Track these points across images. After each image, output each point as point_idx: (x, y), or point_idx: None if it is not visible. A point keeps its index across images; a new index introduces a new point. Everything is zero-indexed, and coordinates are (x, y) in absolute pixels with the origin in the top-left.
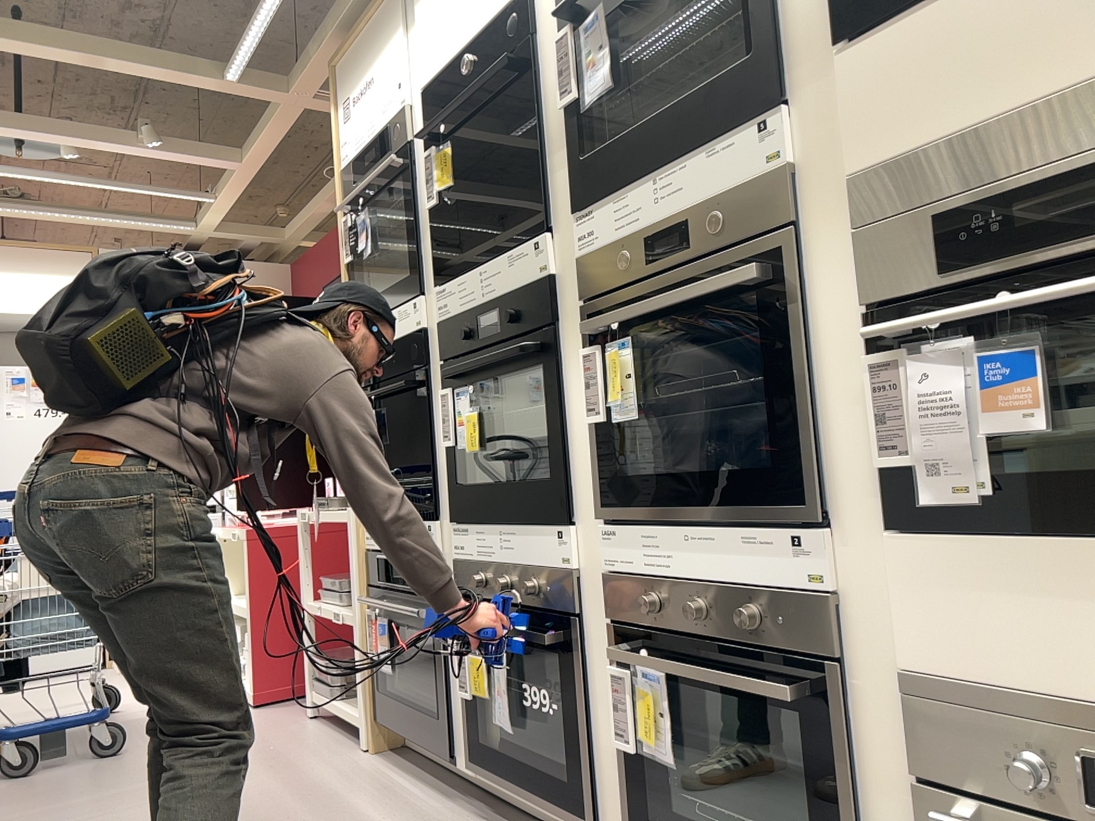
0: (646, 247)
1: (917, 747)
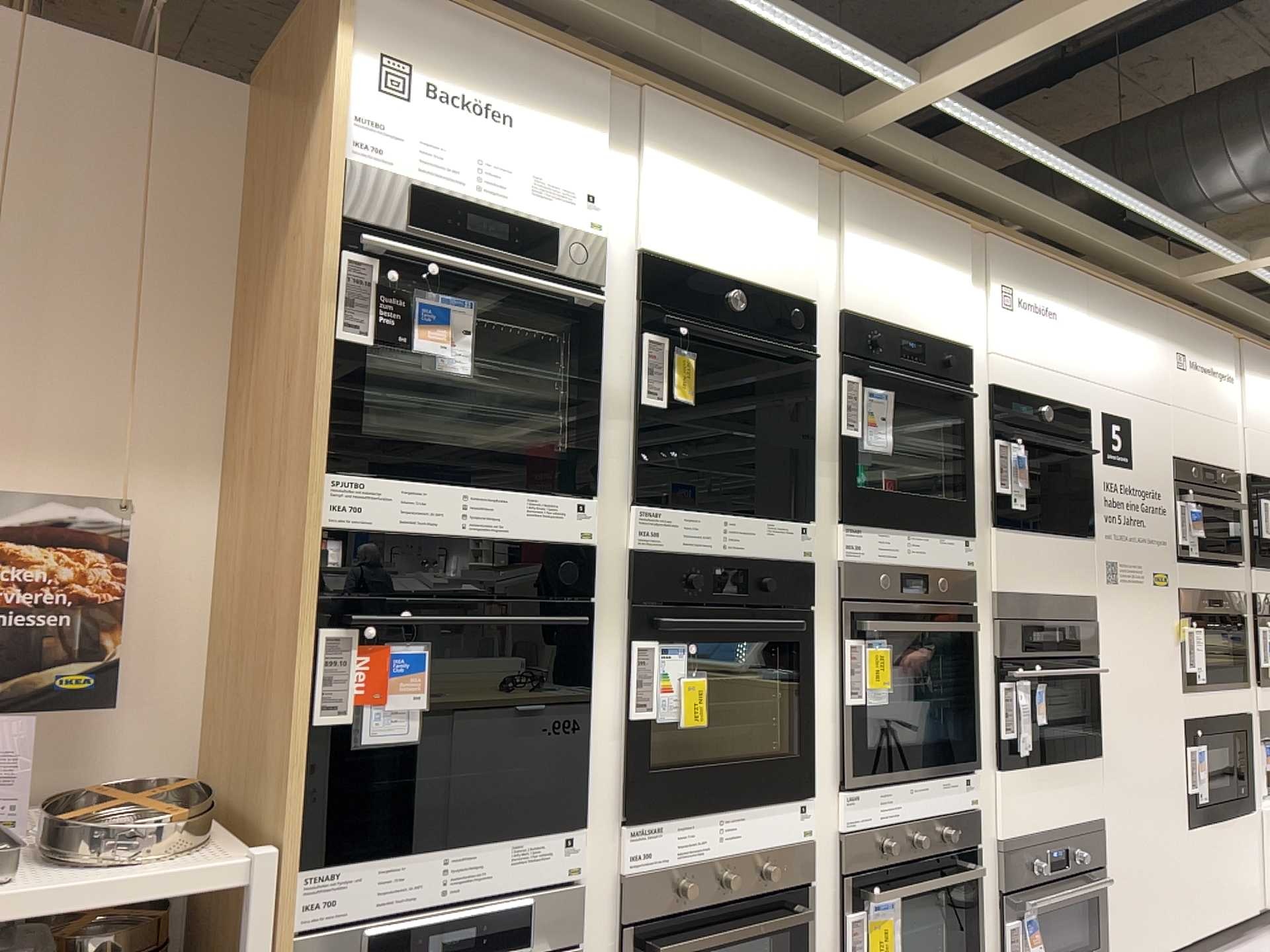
0: (901, 579)
1: (1005, 874)
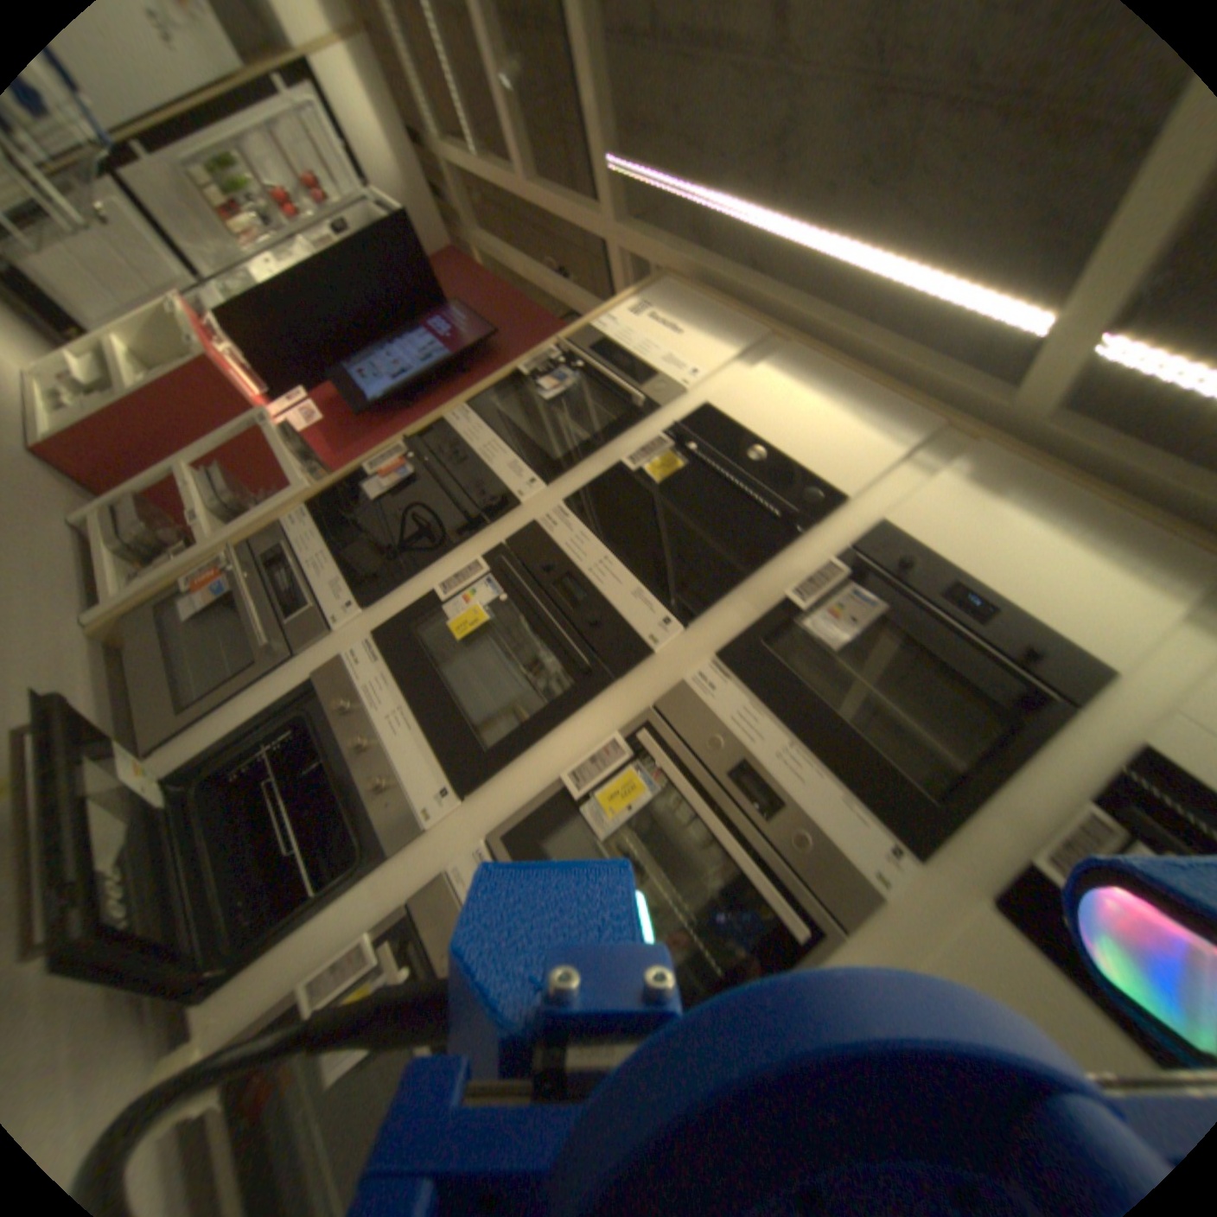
0: (738, 766)
1: None
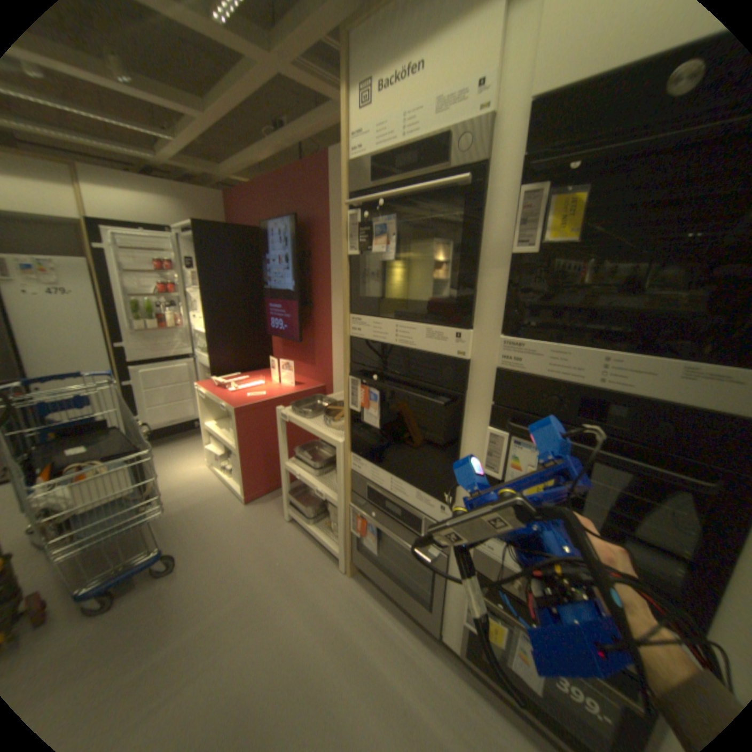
0: None
1: None
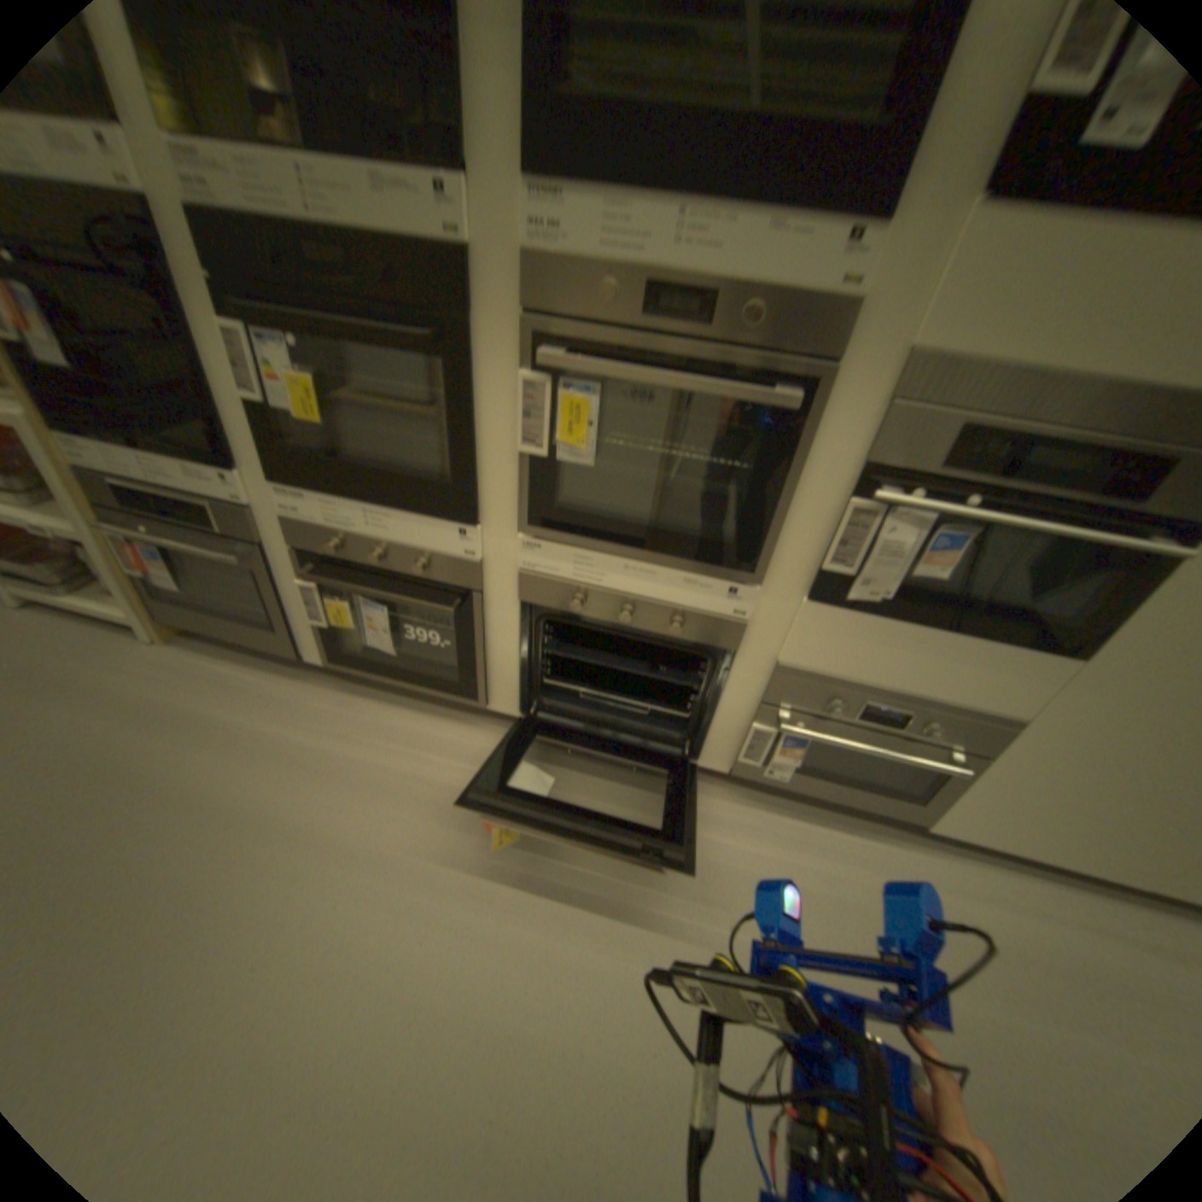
0: (647, 291)
1: (772, 692)
